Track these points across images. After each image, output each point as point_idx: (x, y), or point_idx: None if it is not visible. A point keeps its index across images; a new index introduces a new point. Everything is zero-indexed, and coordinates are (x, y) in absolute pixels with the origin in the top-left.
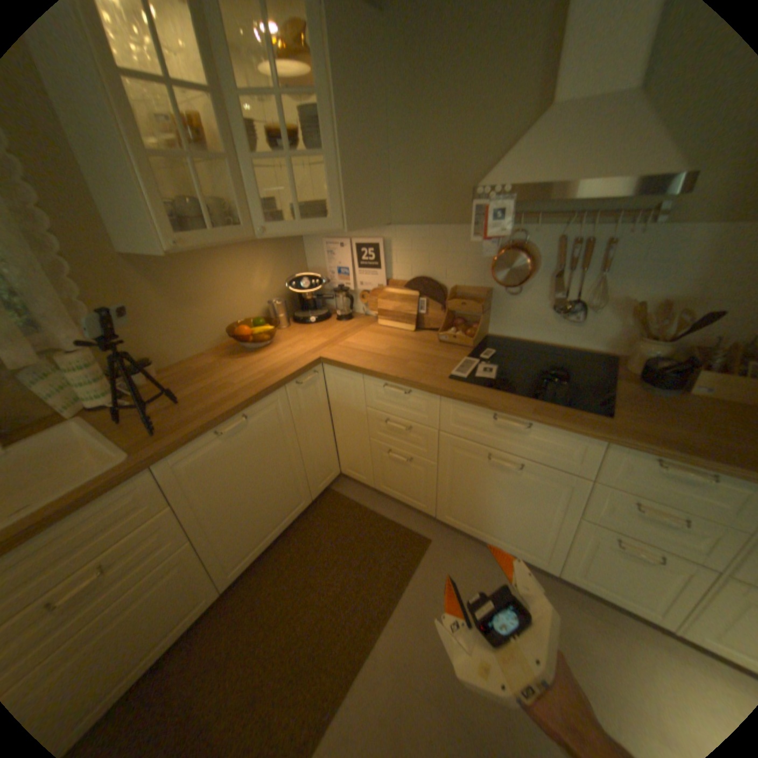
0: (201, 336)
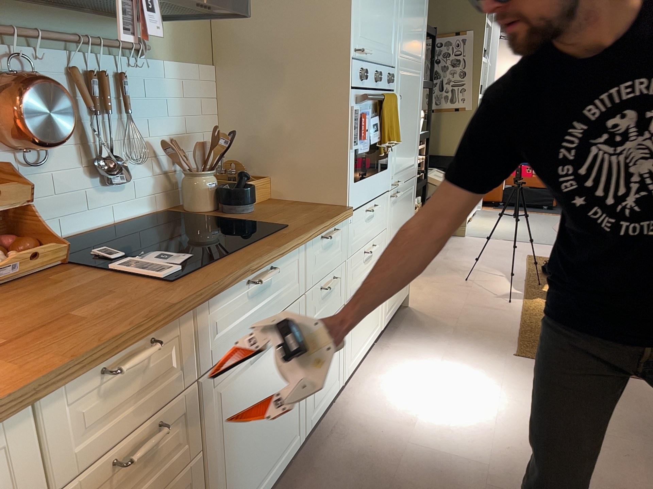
0: None
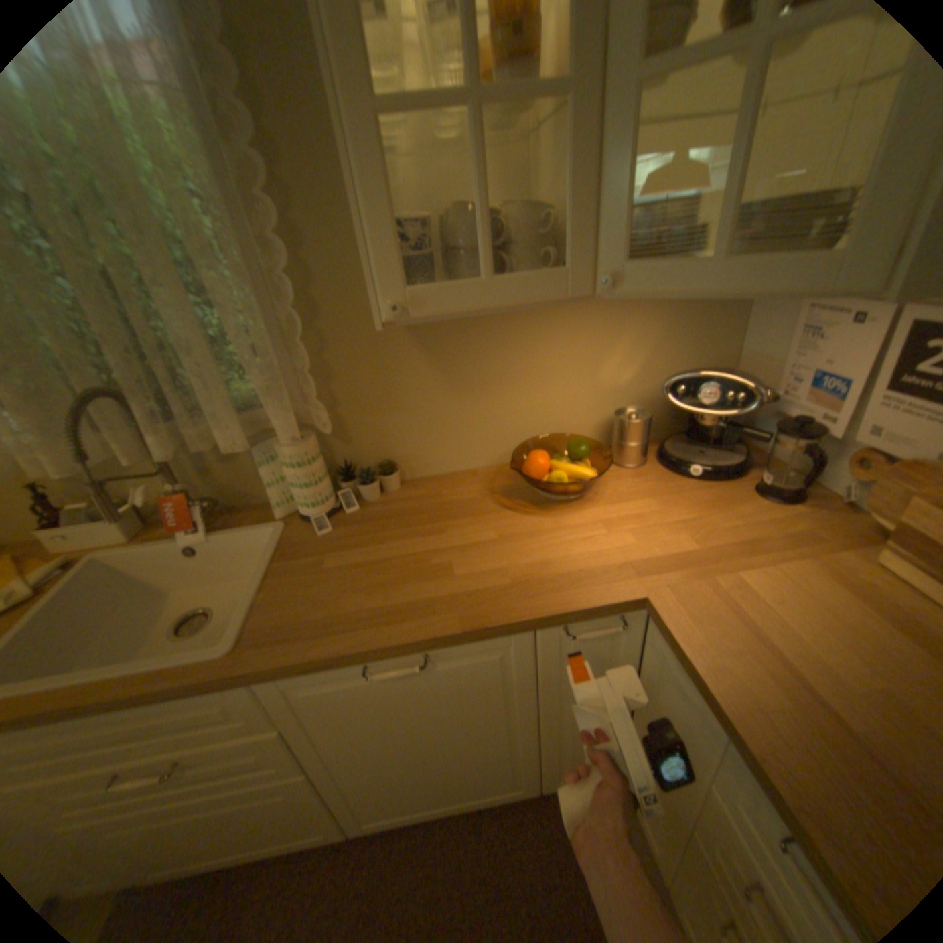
0: (481, 442)
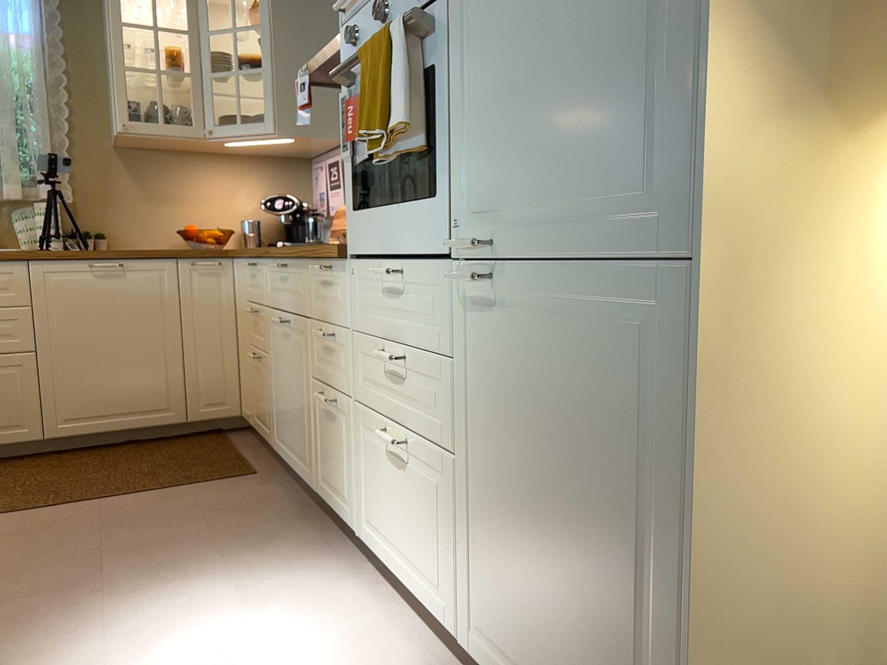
0: (161, 233)
